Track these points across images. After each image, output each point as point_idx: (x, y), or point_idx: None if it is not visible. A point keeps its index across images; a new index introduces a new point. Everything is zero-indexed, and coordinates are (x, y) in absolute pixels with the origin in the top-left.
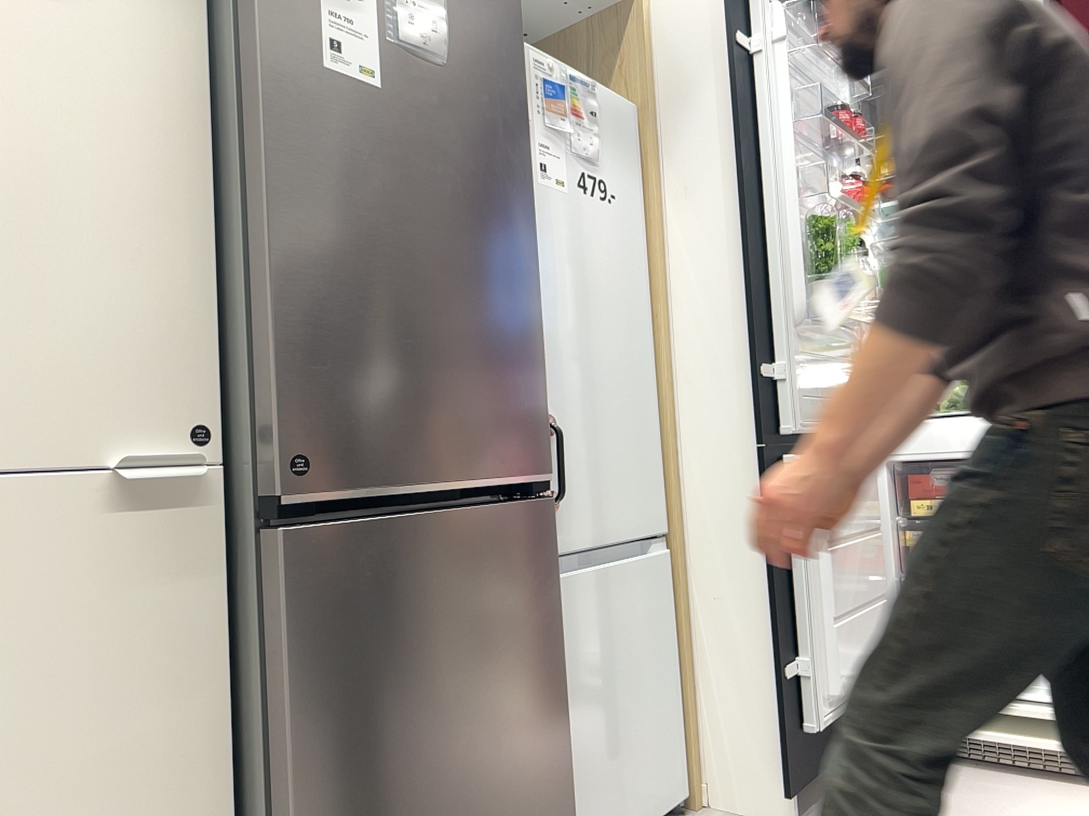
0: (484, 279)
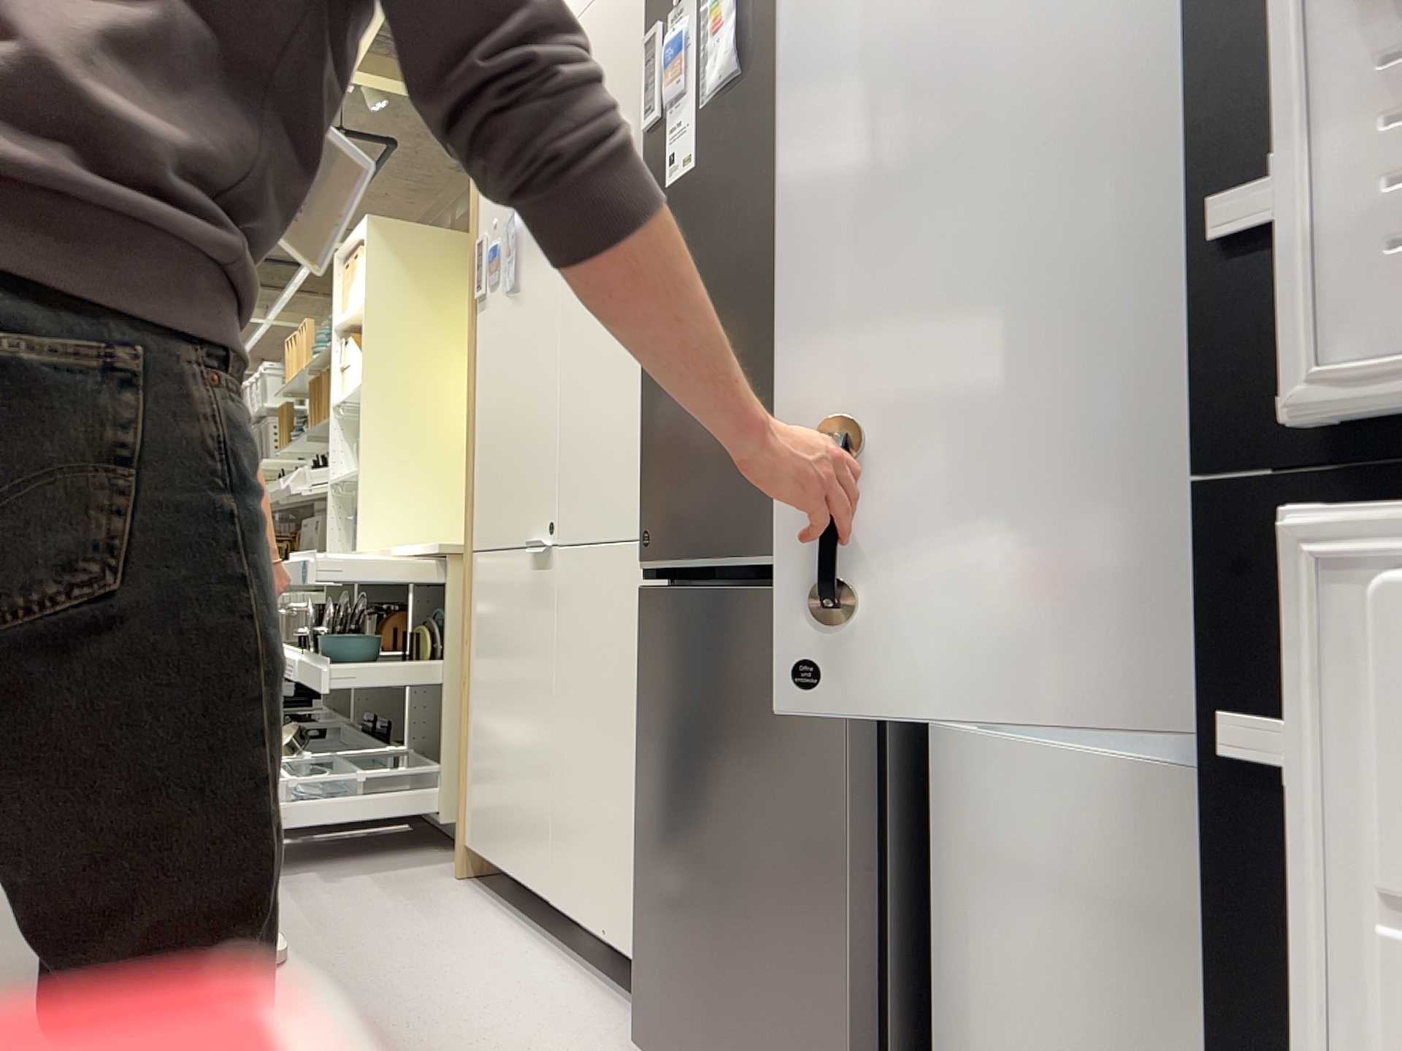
0: (772, 305)
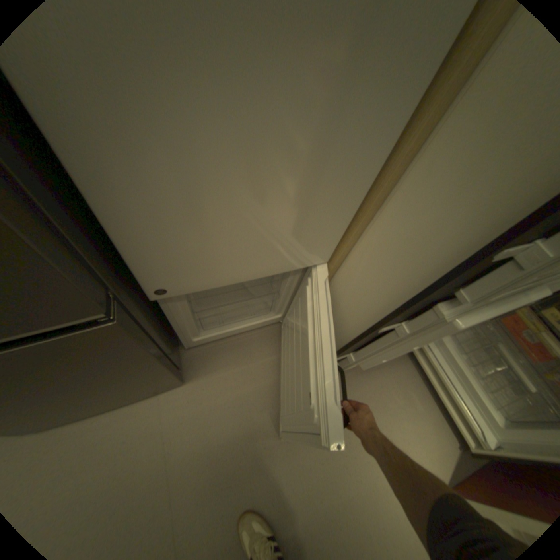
0: None
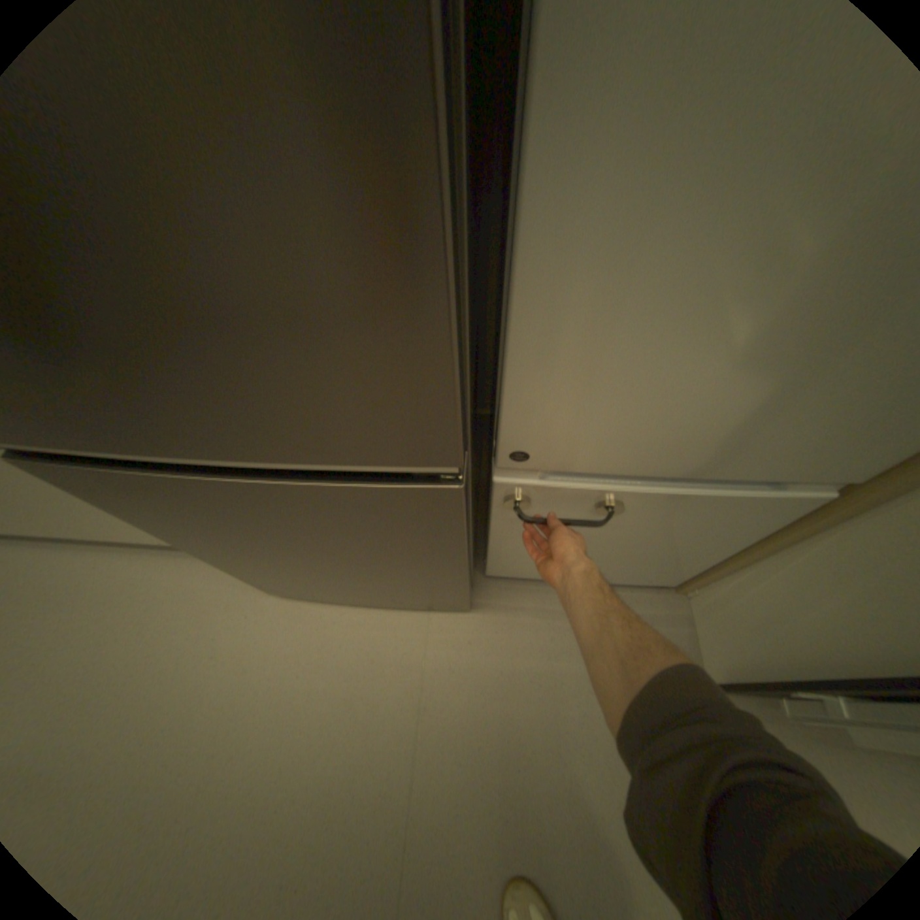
0: None
